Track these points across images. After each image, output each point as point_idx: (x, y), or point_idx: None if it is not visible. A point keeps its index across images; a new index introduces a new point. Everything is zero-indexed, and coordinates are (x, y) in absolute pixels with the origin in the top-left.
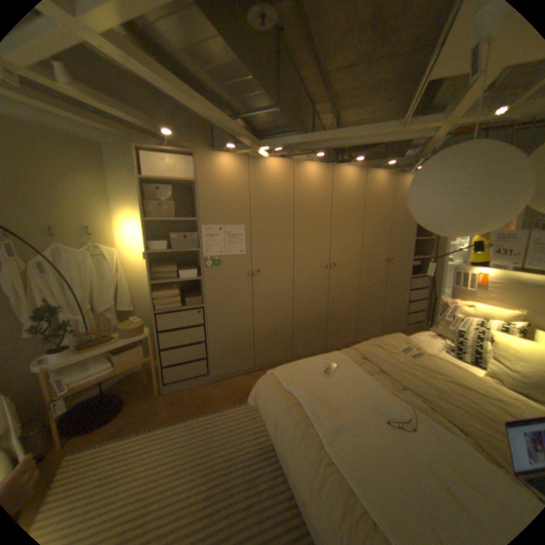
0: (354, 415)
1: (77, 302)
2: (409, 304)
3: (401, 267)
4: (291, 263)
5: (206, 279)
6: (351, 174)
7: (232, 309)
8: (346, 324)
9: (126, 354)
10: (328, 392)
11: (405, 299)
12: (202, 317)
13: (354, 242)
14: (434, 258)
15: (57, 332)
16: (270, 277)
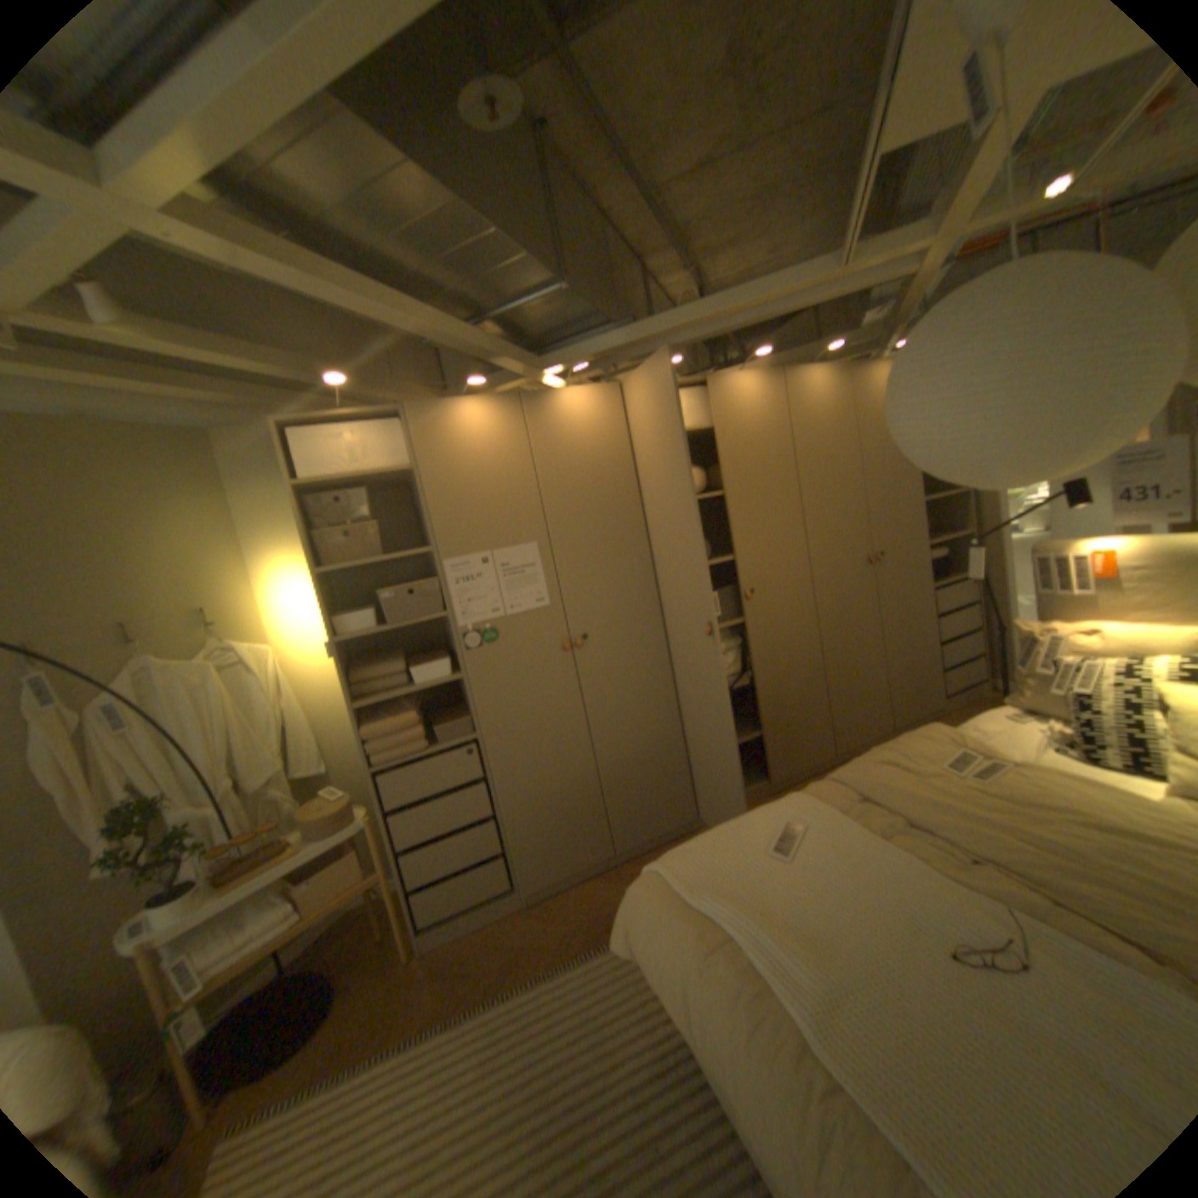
0: (868, 950)
1: (201, 778)
2: (942, 649)
3: (907, 569)
4: (654, 605)
5: (474, 676)
6: (751, 388)
7: (542, 732)
8: (807, 719)
9: (323, 877)
10: (795, 898)
11: (932, 638)
12: (479, 762)
13: (787, 533)
14: (977, 534)
15: (165, 853)
16: (615, 646)
